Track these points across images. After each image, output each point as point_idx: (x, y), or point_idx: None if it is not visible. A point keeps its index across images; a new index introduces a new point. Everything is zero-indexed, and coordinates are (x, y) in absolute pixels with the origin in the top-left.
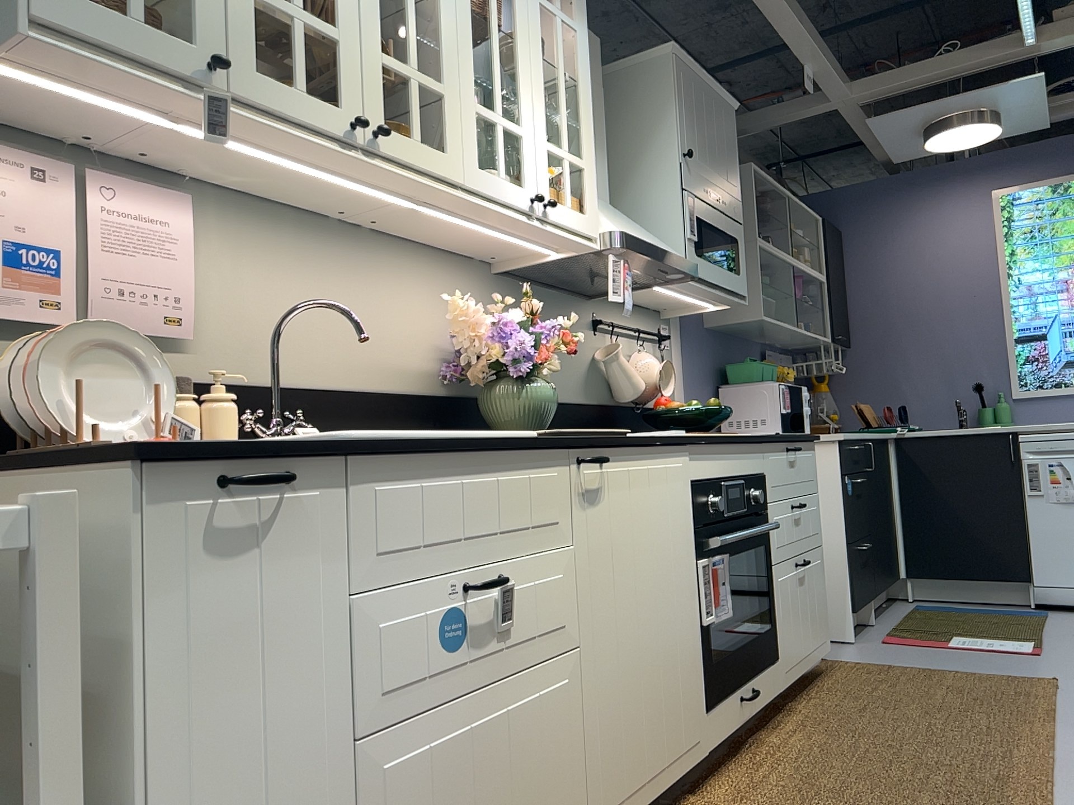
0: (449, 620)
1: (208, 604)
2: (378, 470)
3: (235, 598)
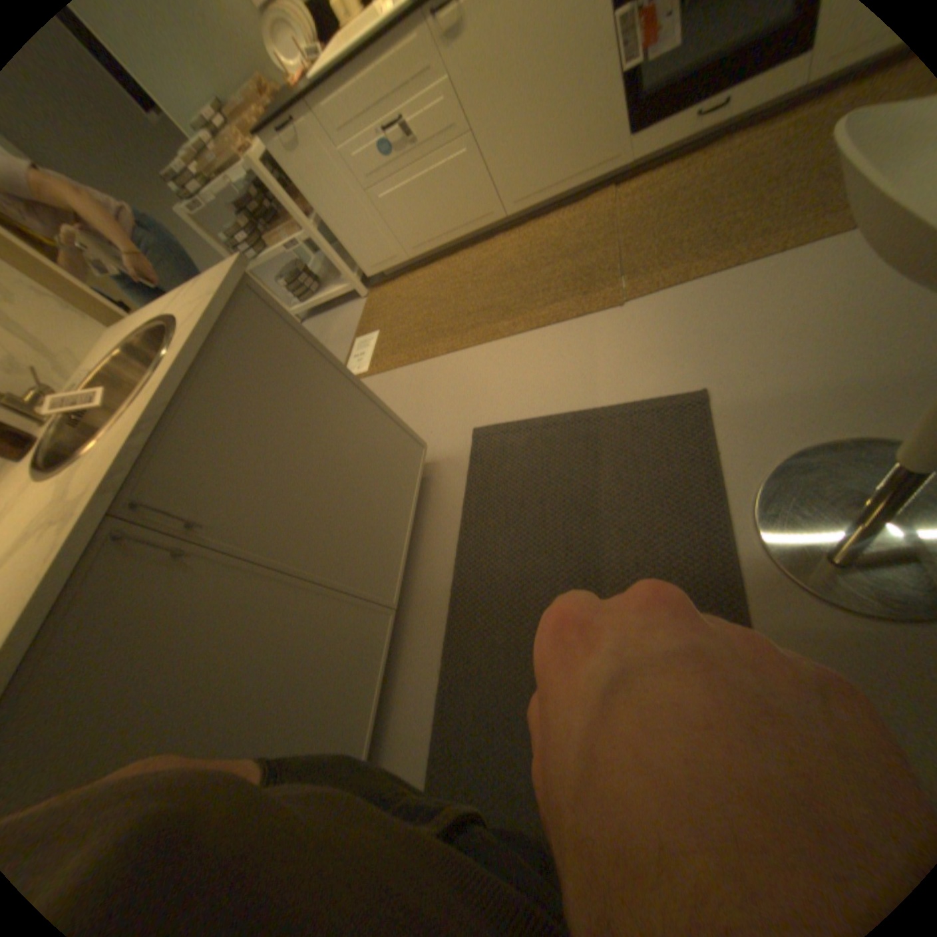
0: (381, 141)
1: (299, 163)
2: (318, 94)
3: (304, 159)
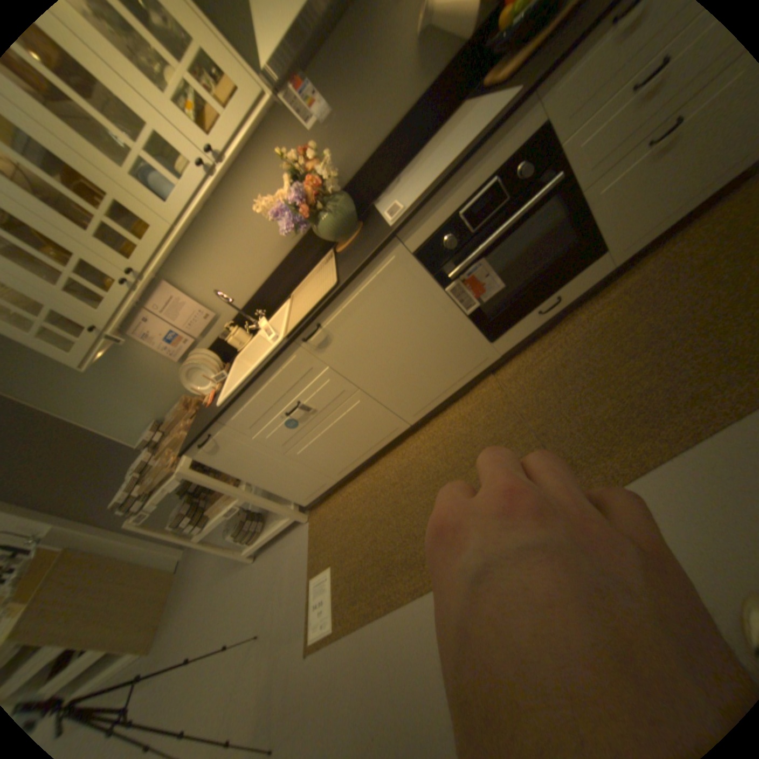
0: (289, 421)
1: (225, 458)
2: (230, 414)
3: (229, 454)
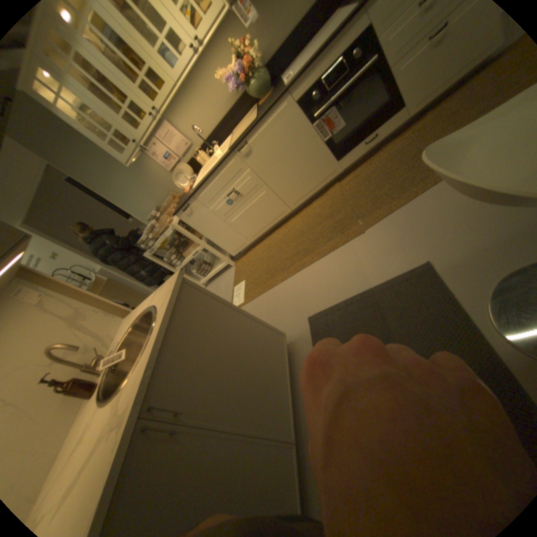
0: (228, 200)
1: (195, 219)
2: (199, 193)
3: (197, 217)
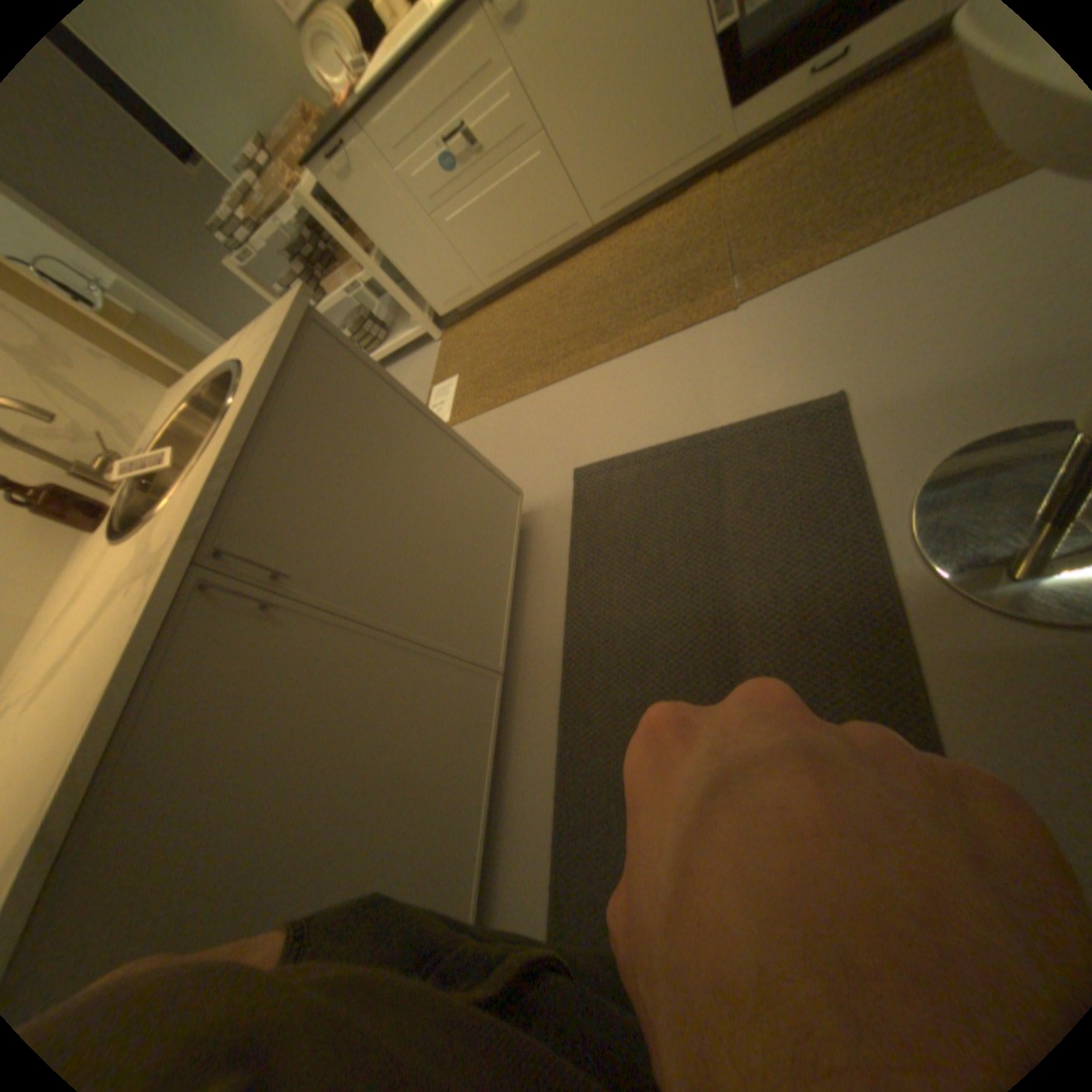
0: (444, 156)
1: (355, 192)
2: (370, 111)
3: (360, 188)
